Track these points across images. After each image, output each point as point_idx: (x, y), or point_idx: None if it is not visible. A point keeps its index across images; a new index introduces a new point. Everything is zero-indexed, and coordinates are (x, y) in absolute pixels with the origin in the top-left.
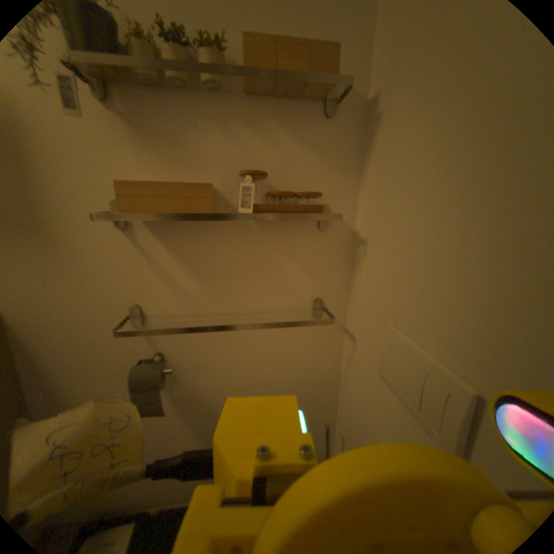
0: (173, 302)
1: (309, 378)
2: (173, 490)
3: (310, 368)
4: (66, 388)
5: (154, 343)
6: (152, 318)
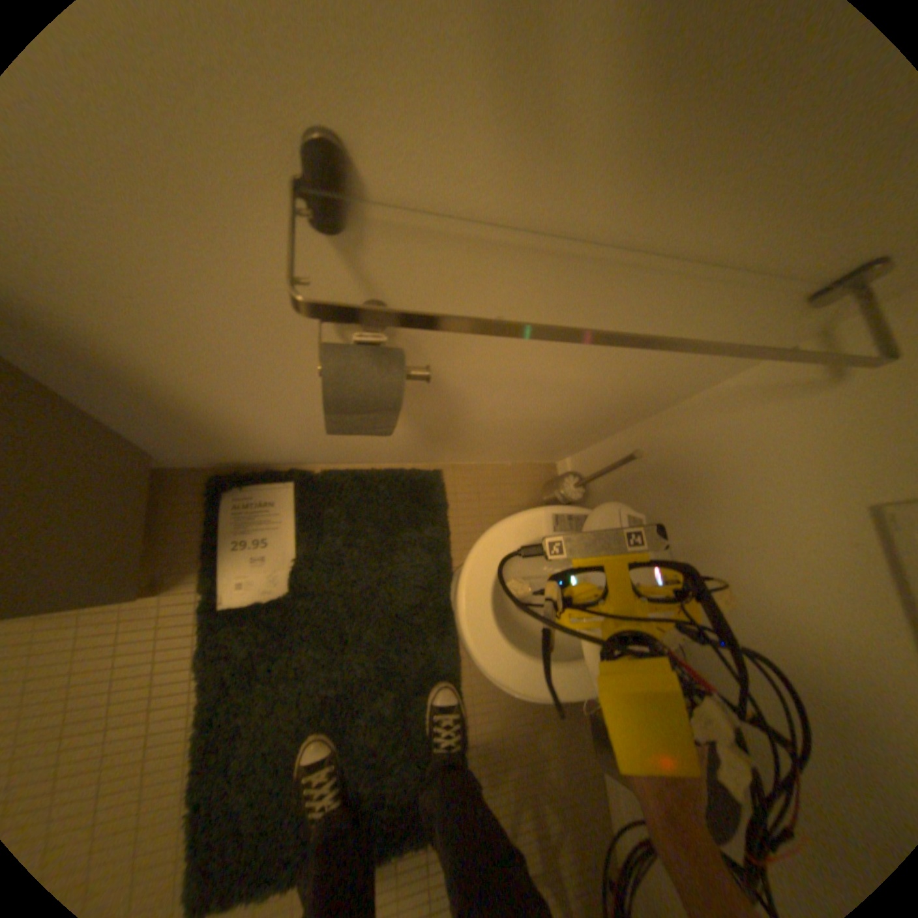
0: (484, 154)
1: (655, 385)
2: (346, 456)
3: (676, 373)
4: (95, 330)
5: (367, 276)
6: (379, 196)
